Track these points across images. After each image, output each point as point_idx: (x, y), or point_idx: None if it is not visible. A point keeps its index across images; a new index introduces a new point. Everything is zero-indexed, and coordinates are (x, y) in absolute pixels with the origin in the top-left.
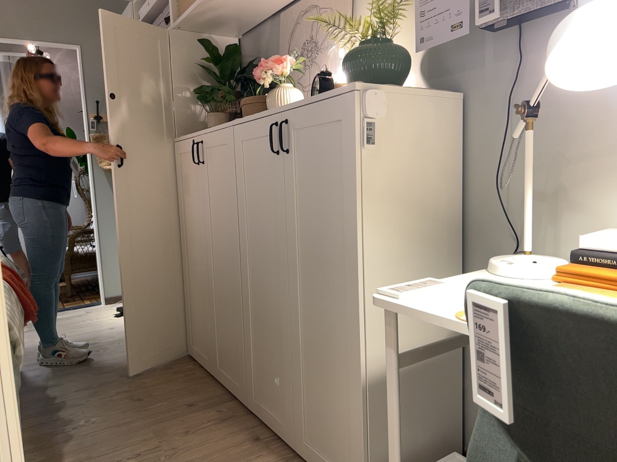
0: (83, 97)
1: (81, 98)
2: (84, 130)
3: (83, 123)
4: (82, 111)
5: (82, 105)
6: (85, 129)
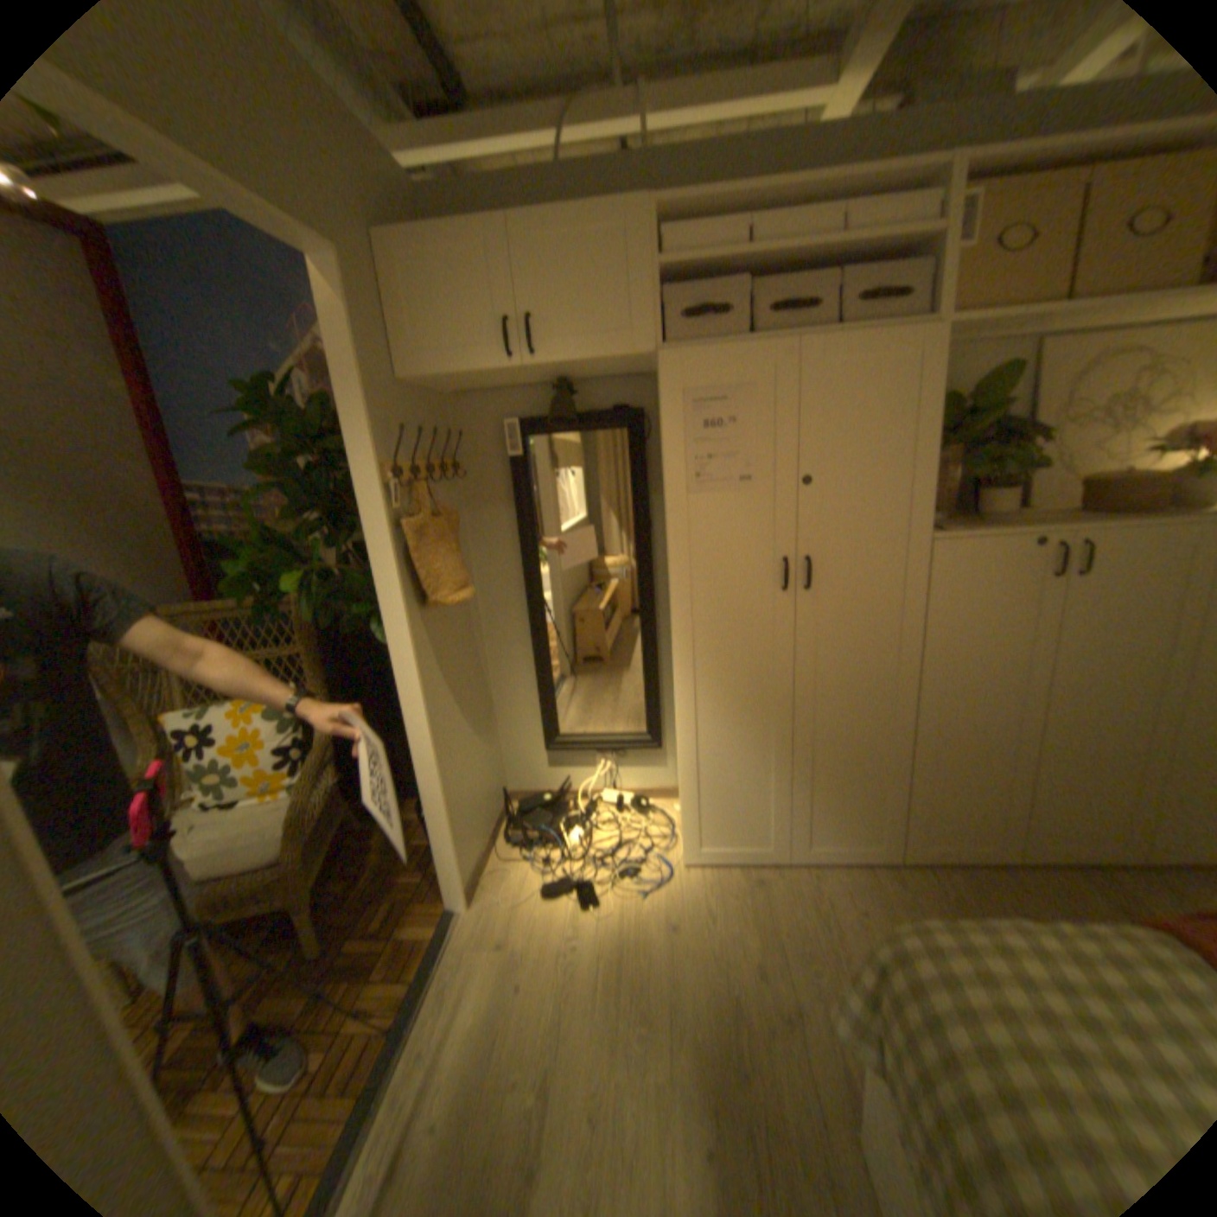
0: (367, 415)
1: (344, 417)
2: (364, 510)
3: (360, 493)
4: (352, 455)
5: (348, 437)
6: (373, 509)
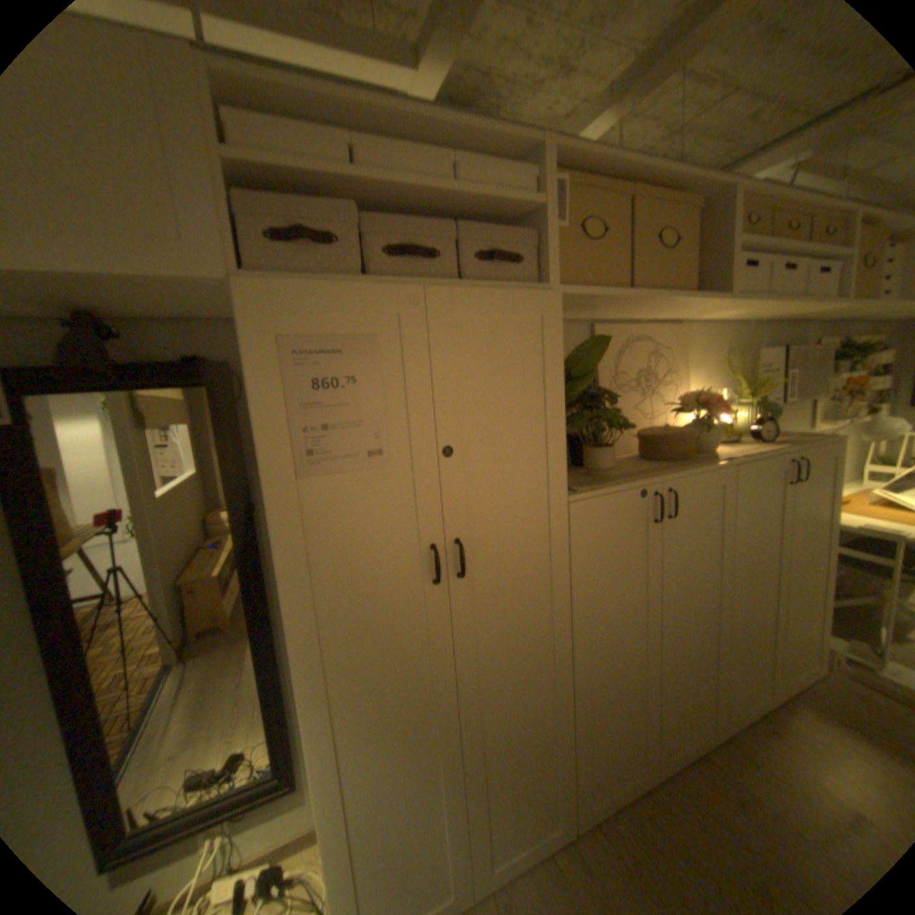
0: None
1: None
2: None
3: None
4: None
5: None
6: None
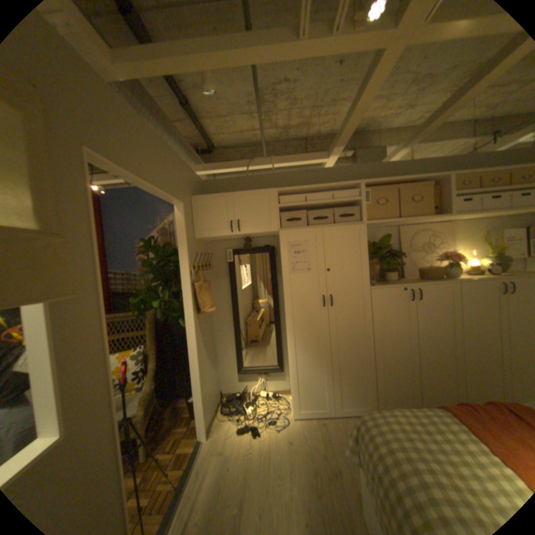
0: (186, 250)
1: (179, 250)
2: (182, 280)
3: (181, 274)
4: (180, 262)
5: (180, 256)
6: (185, 279)
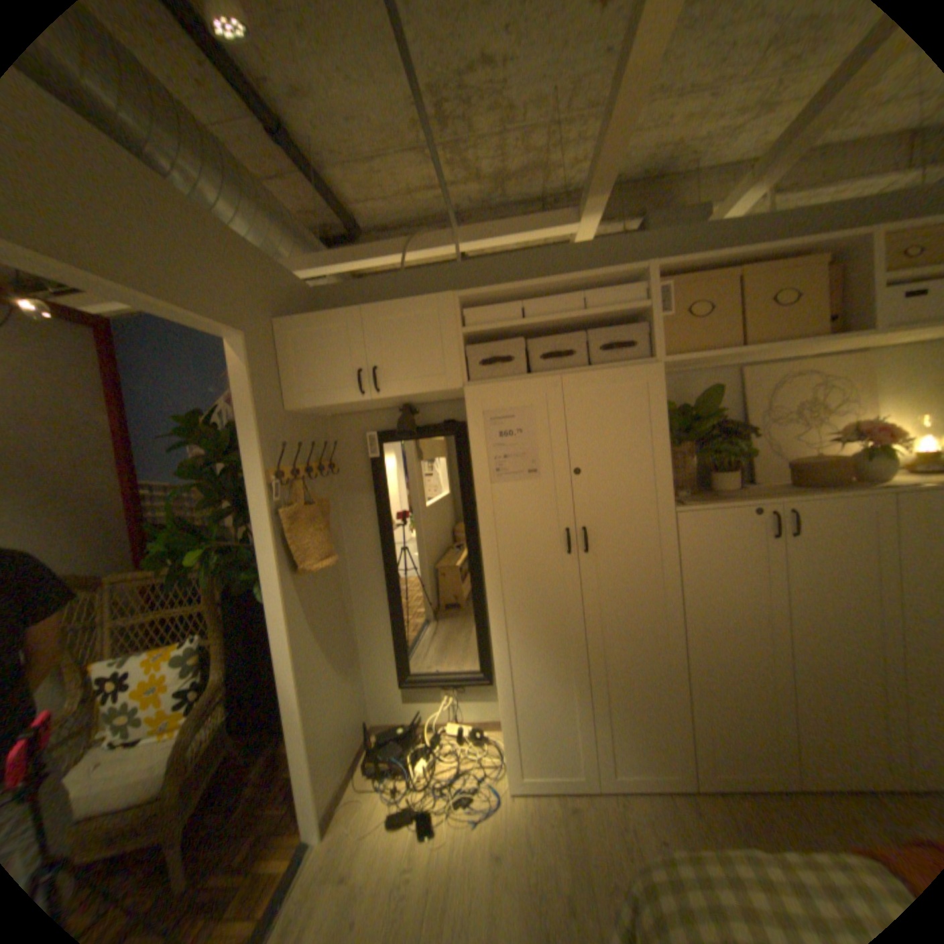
0: (257, 437)
1: (241, 438)
2: (251, 502)
3: (249, 490)
4: (245, 464)
5: (243, 451)
6: (258, 501)
